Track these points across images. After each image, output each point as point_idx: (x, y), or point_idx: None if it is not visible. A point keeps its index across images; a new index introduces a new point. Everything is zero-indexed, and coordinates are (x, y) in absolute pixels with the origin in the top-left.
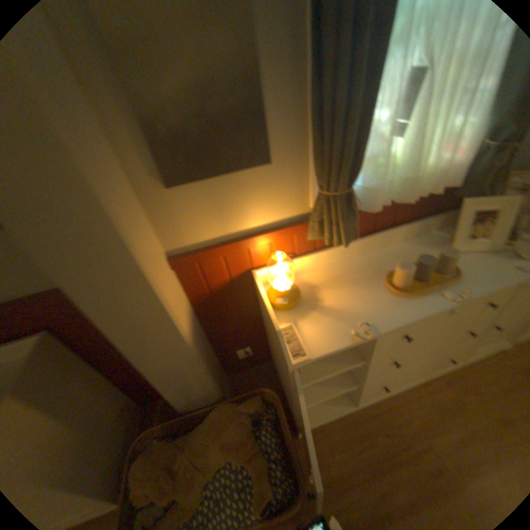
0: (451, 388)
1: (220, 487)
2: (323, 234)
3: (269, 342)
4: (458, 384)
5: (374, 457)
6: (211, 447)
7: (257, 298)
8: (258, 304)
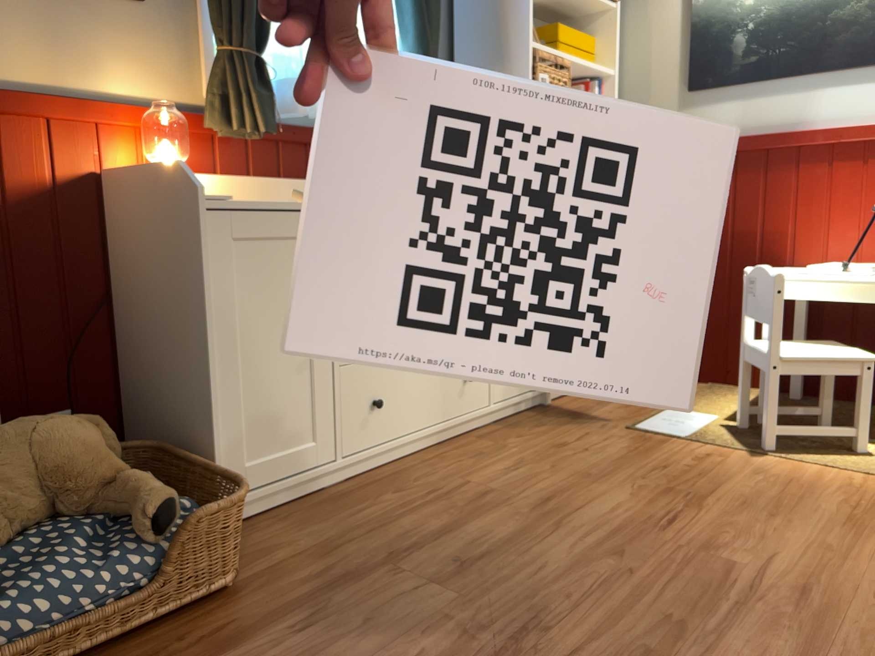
0: (485, 440)
1: (24, 554)
2: (228, 121)
3: (129, 370)
4: (494, 436)
5: (380, 512)
6: (2, 457)
7: (104, 256)
8: (104, 273)
